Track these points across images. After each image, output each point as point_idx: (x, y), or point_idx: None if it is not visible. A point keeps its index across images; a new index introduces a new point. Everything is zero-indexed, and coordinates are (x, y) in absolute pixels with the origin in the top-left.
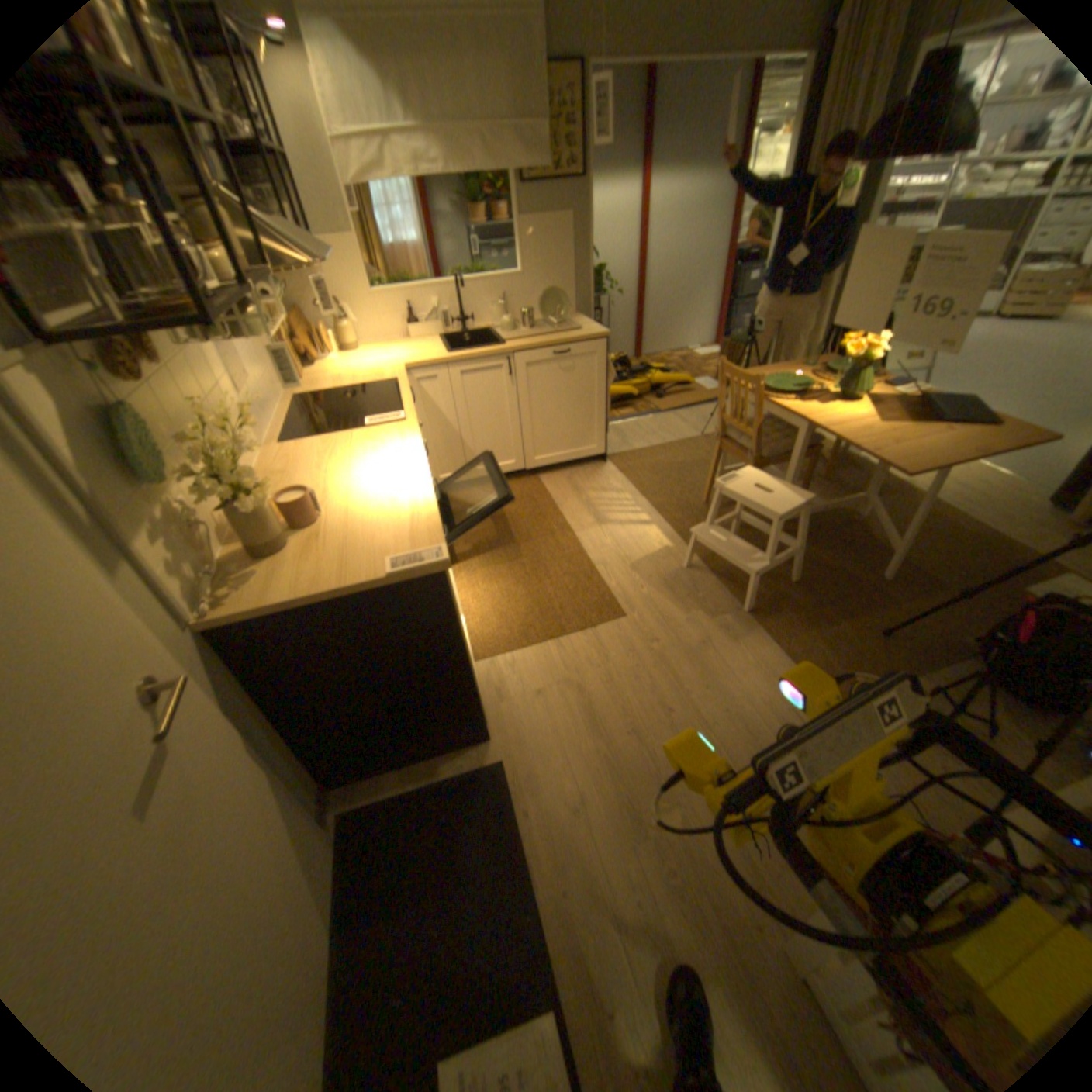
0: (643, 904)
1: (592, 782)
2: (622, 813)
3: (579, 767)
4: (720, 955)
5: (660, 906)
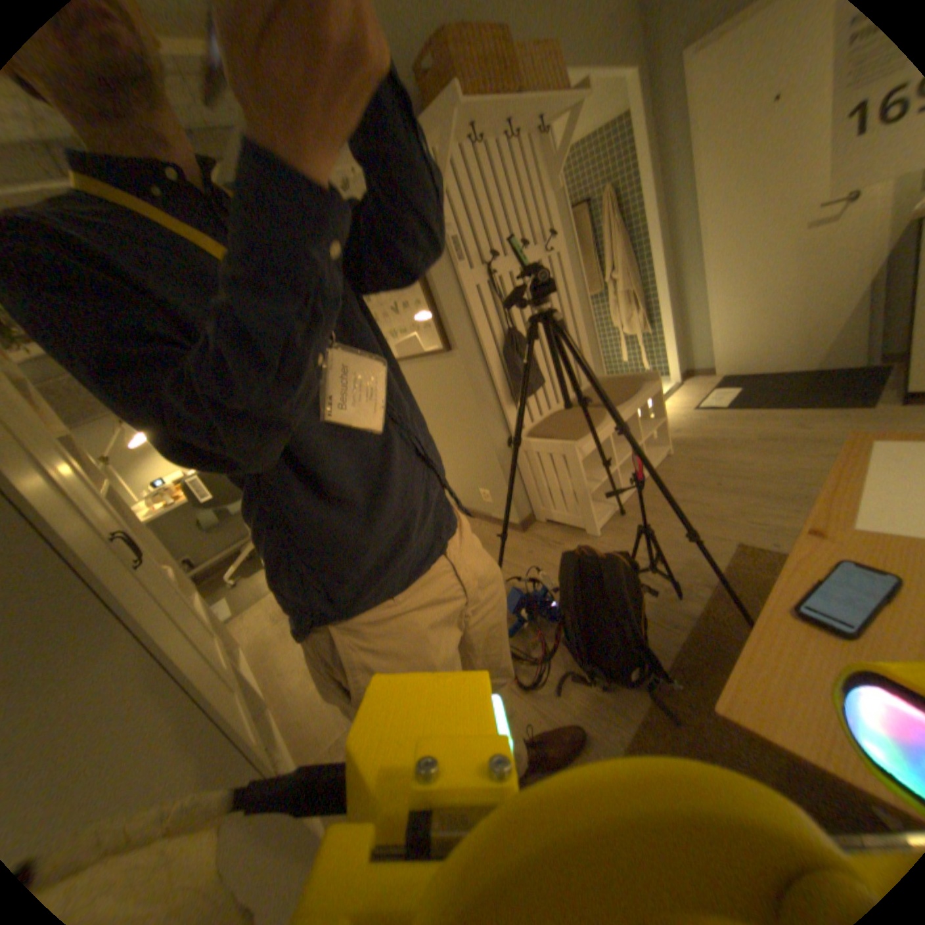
0: (730, 431)
1: (813, 433)
2: (780, 437)
3: (831, 431)
4: (690, 441)
5: (724, 434)
